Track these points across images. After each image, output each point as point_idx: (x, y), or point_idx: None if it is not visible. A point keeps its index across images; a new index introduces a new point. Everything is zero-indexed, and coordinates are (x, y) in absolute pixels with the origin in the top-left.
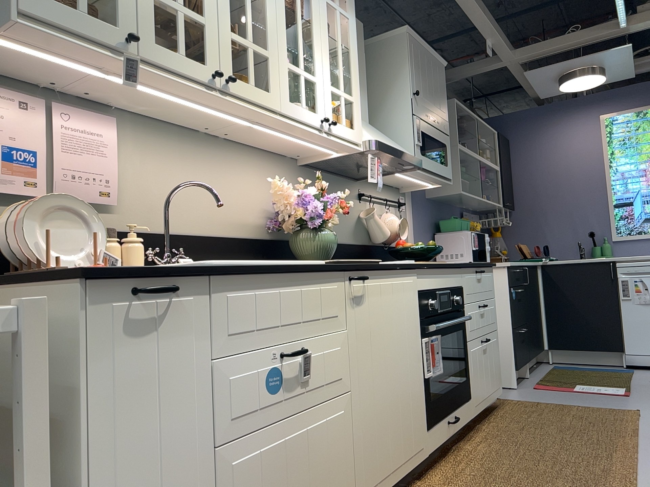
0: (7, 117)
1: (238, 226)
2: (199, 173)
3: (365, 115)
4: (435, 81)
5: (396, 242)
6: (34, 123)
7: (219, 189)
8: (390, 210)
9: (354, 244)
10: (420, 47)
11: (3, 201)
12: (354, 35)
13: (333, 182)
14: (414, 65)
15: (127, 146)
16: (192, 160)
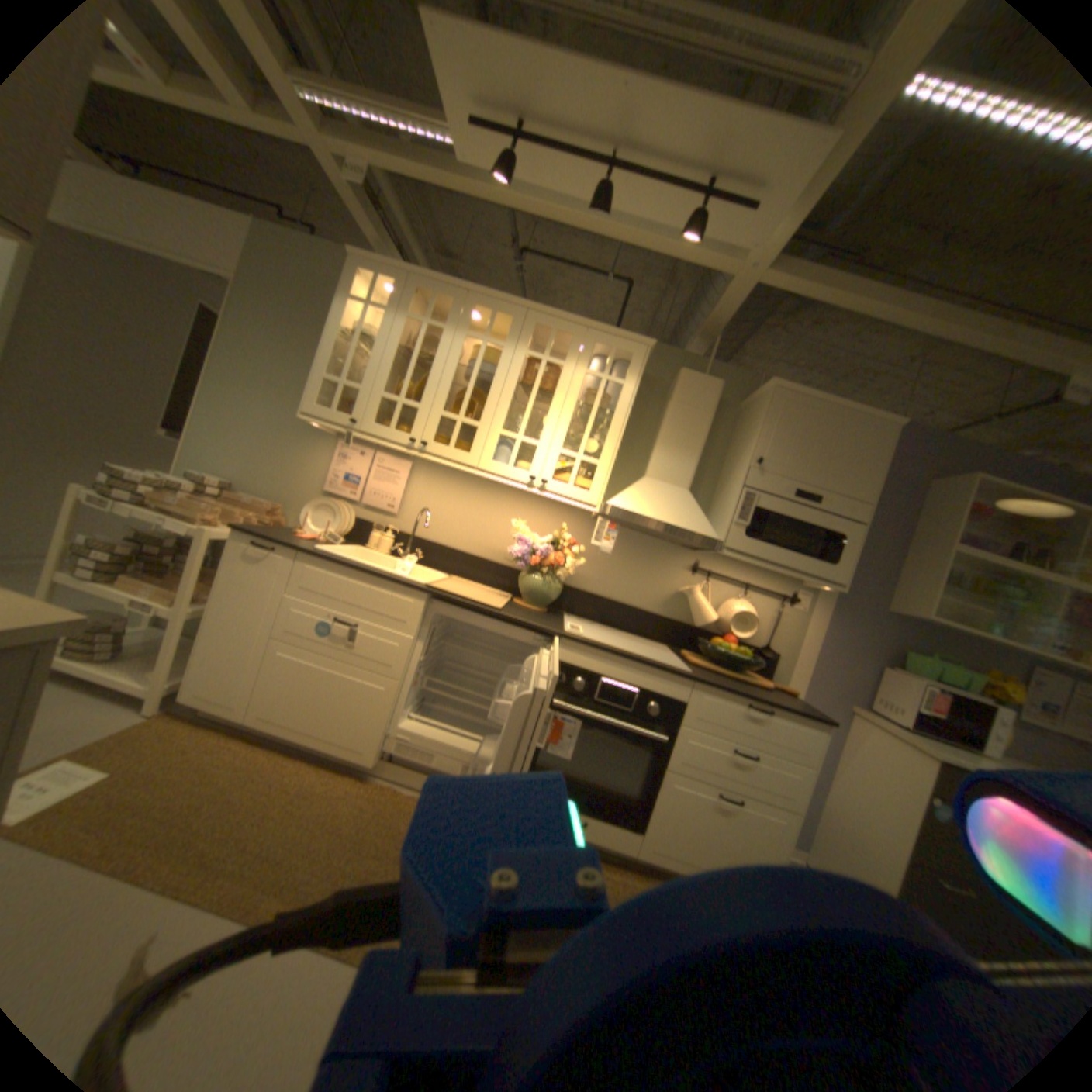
0: (352, 460)
1: (493, 552)
2: (469, 507)
3: (678, 481)
4: (841, 445)
5: (736, 639)
6: (364, 464)
7: (484, 522)
8: (760, 601)
9: (654, 615)
10: (807, 401)
11: (340, 501)
12: (625, 400)
13: (643, 545)
14: (776, 425)
15: (418, 482)
16: (466, 497)
